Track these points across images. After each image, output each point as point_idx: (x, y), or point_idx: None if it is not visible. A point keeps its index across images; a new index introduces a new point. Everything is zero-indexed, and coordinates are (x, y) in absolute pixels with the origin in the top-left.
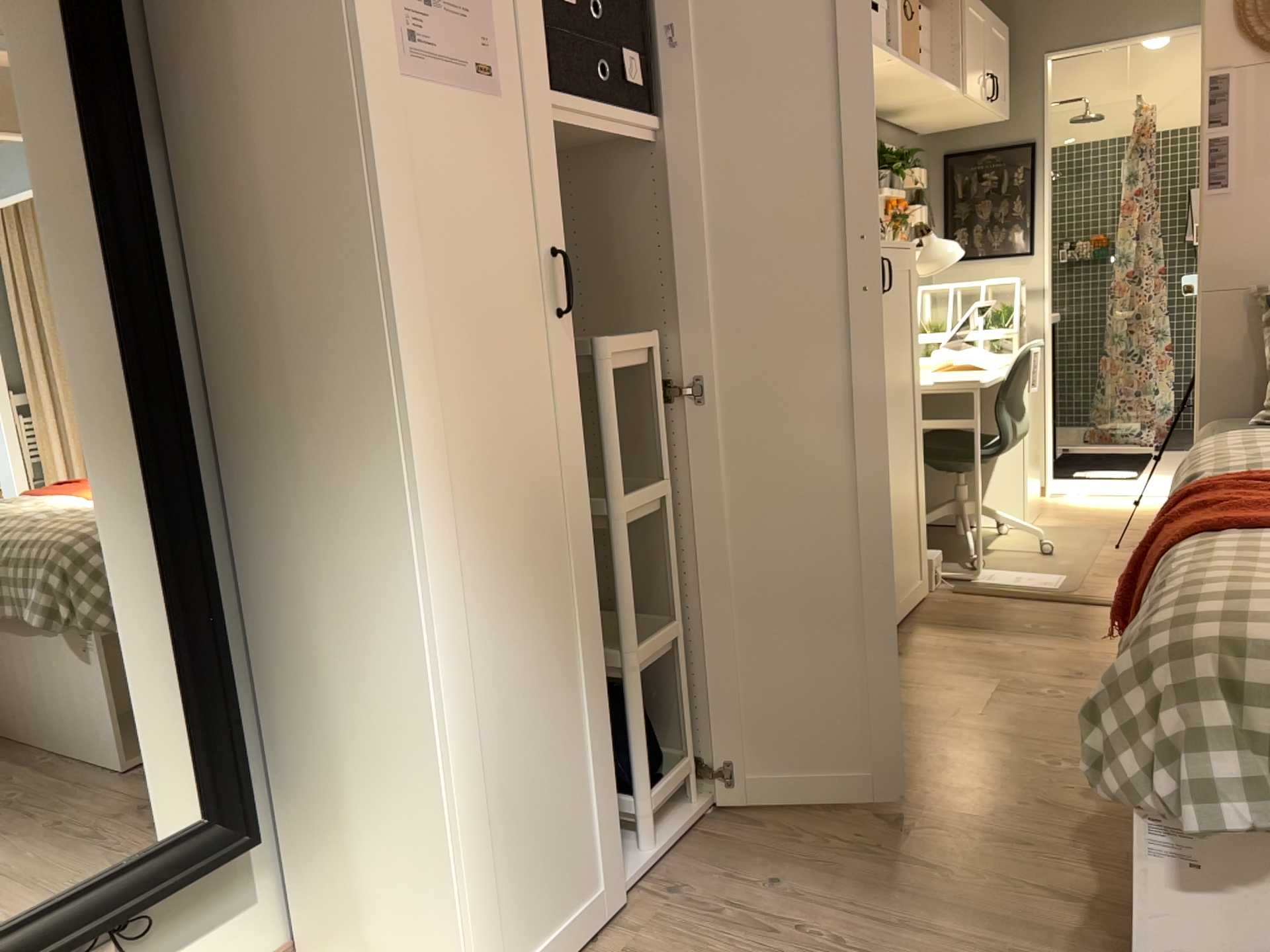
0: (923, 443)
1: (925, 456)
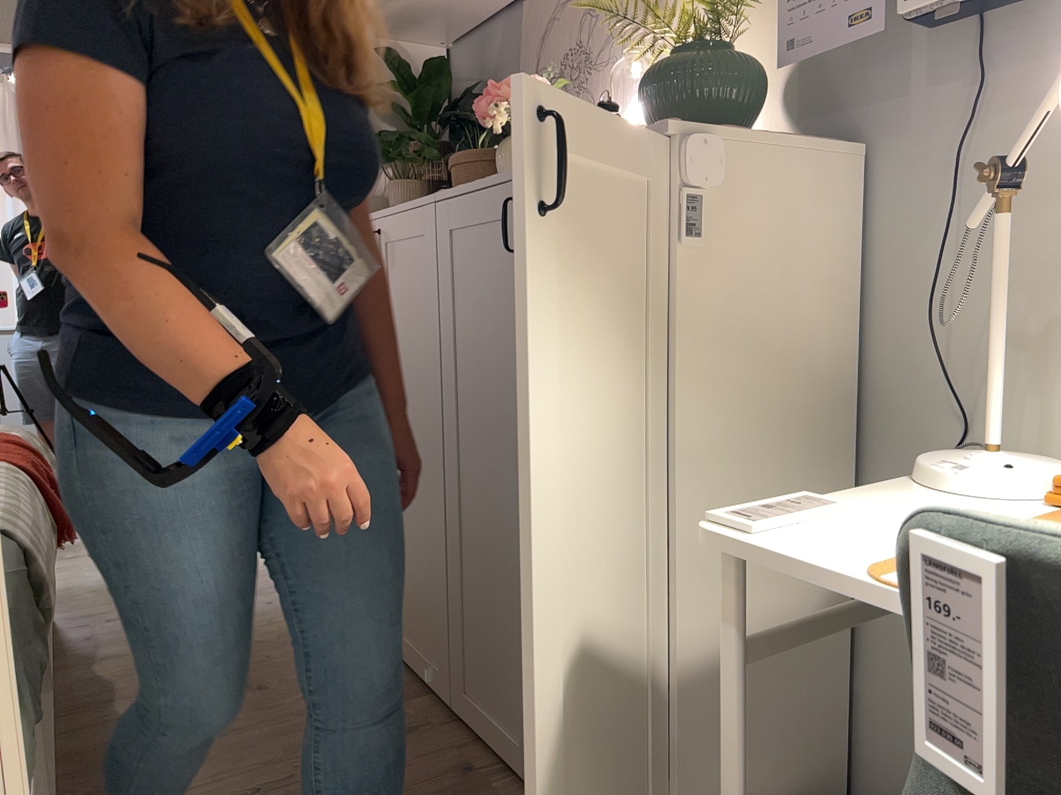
0: (663, 597)
1: (668, 632)
